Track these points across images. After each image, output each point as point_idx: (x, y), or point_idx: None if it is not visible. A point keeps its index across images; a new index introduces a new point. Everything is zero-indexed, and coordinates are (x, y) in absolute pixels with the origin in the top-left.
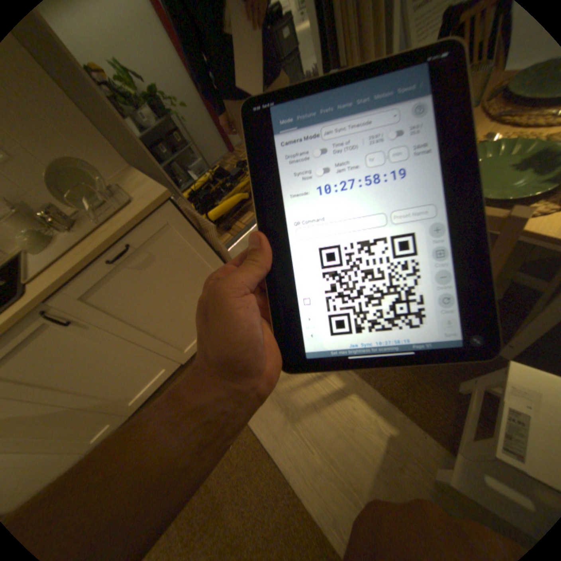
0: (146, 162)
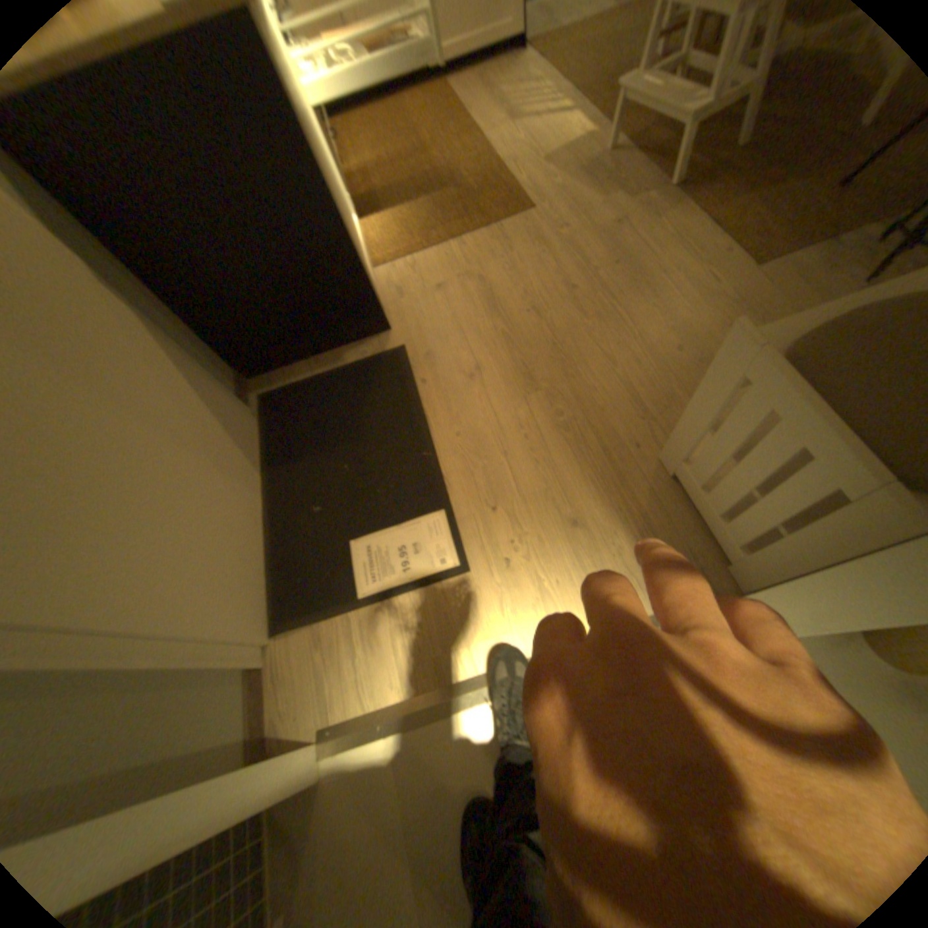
0: None
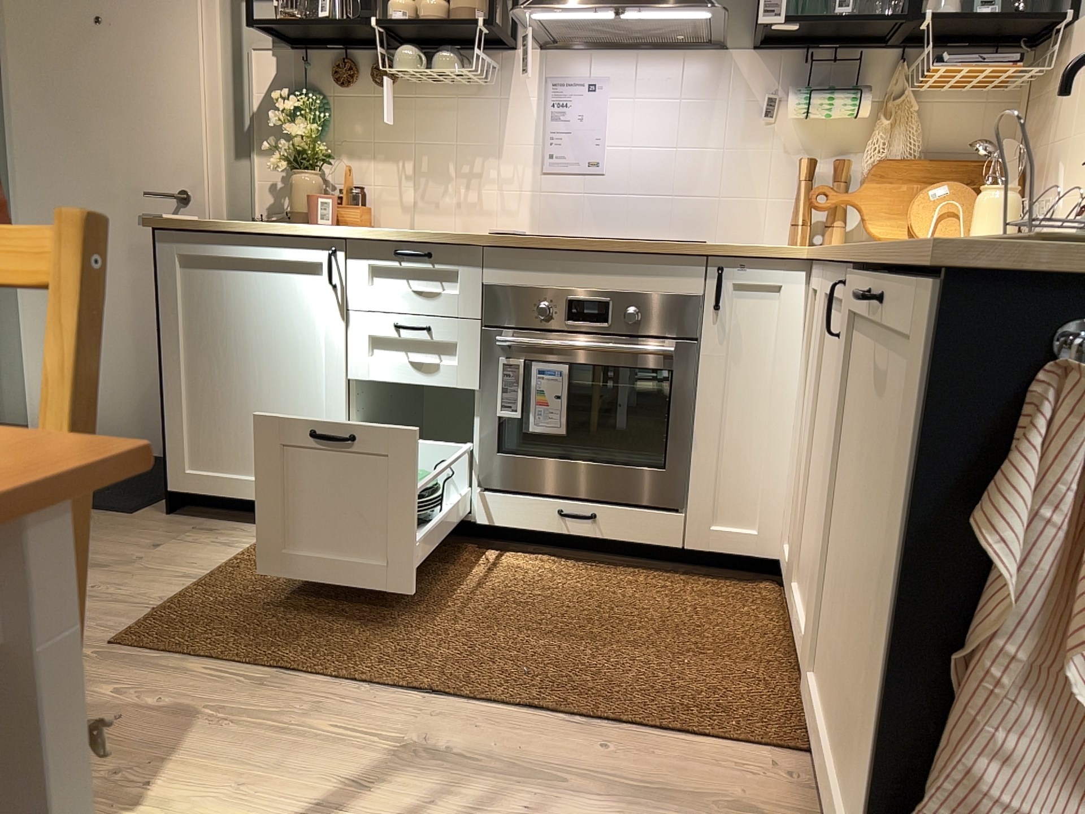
0: None
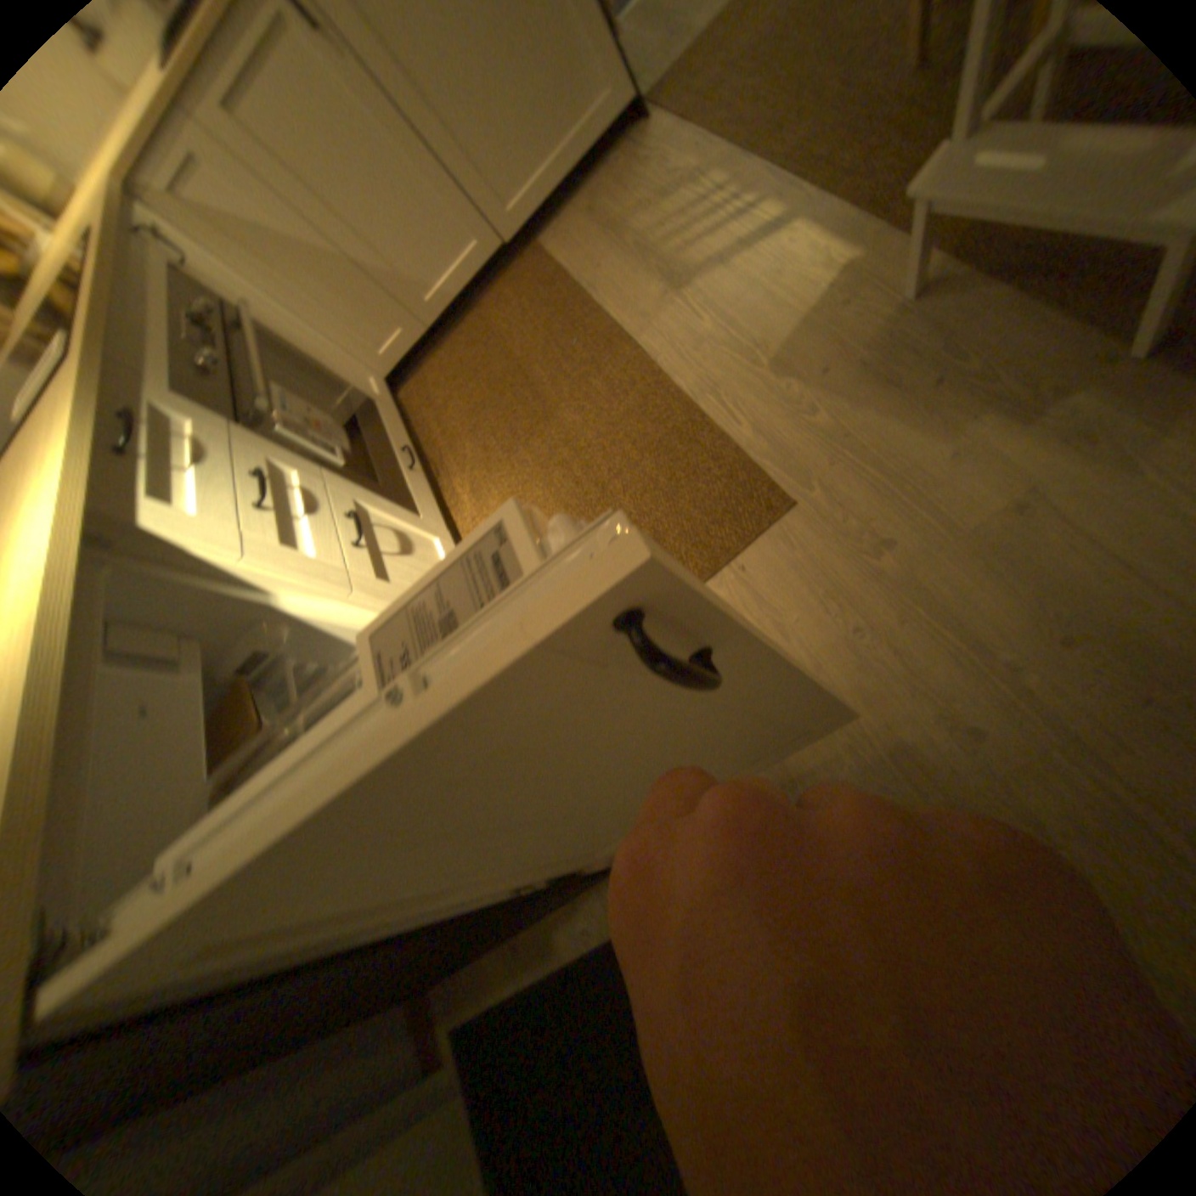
0: None
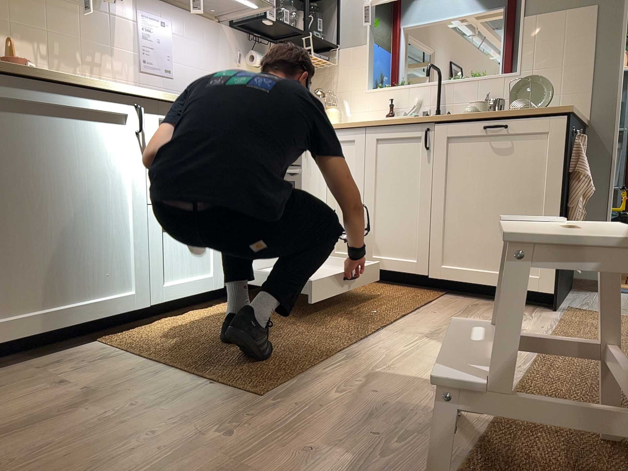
0: (605, 126)
